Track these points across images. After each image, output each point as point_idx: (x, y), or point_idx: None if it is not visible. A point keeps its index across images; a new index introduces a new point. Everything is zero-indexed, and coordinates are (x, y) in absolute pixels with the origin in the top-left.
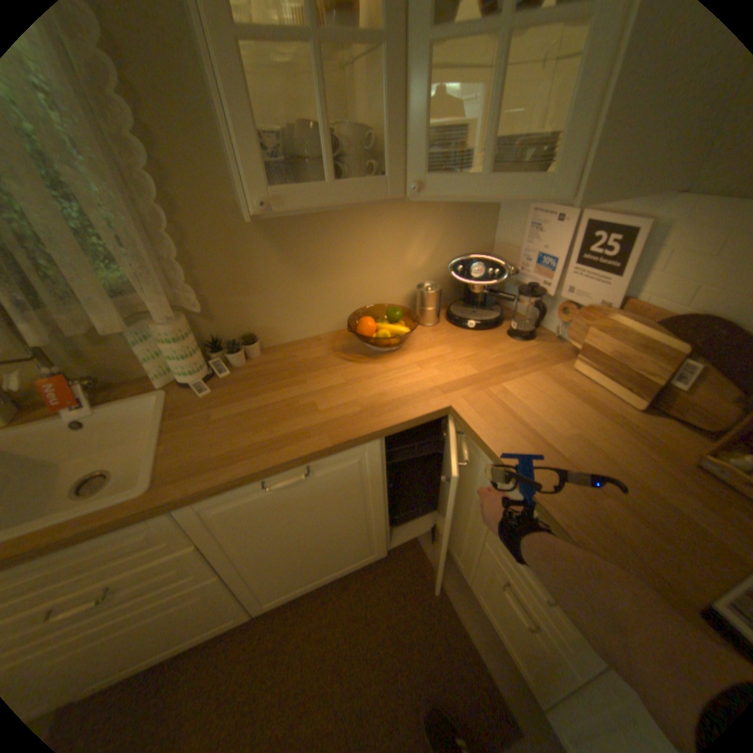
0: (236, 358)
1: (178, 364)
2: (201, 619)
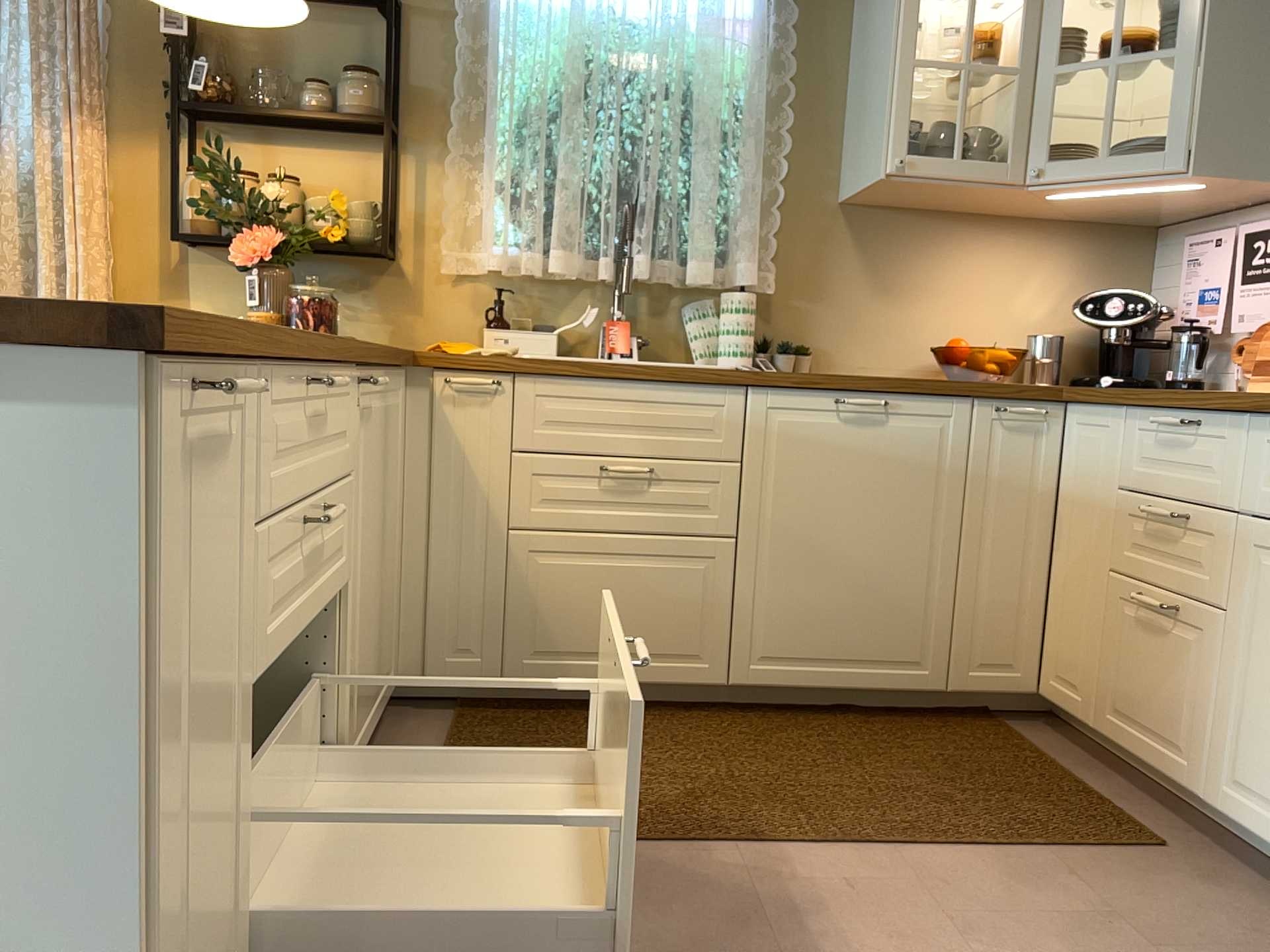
0: (790, 358)
1: (735, 338)
2: (686, 620)
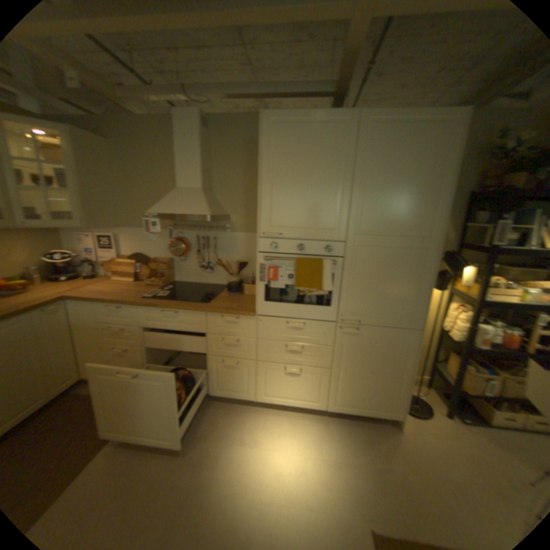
0: None
1: None
2: None
